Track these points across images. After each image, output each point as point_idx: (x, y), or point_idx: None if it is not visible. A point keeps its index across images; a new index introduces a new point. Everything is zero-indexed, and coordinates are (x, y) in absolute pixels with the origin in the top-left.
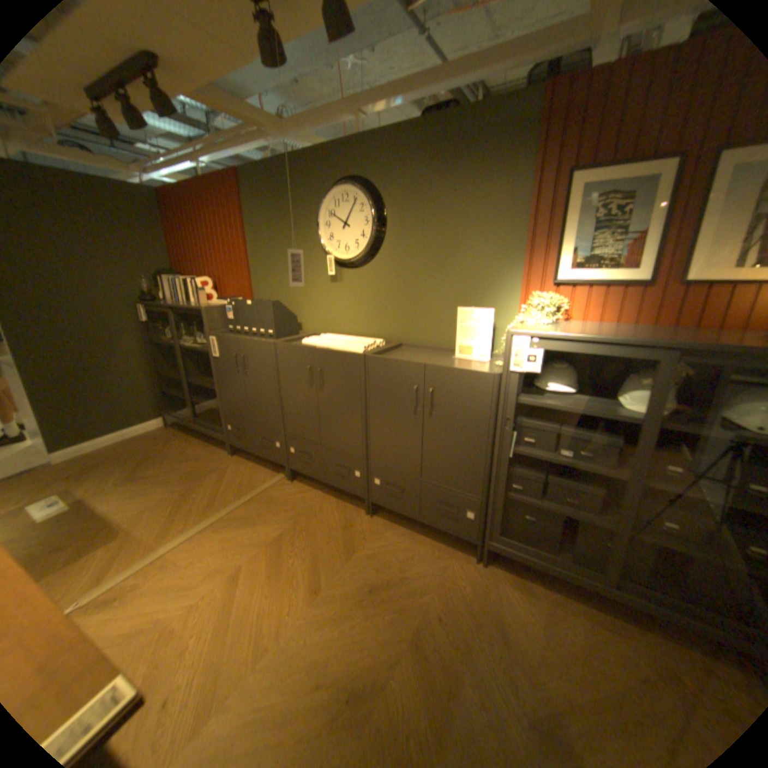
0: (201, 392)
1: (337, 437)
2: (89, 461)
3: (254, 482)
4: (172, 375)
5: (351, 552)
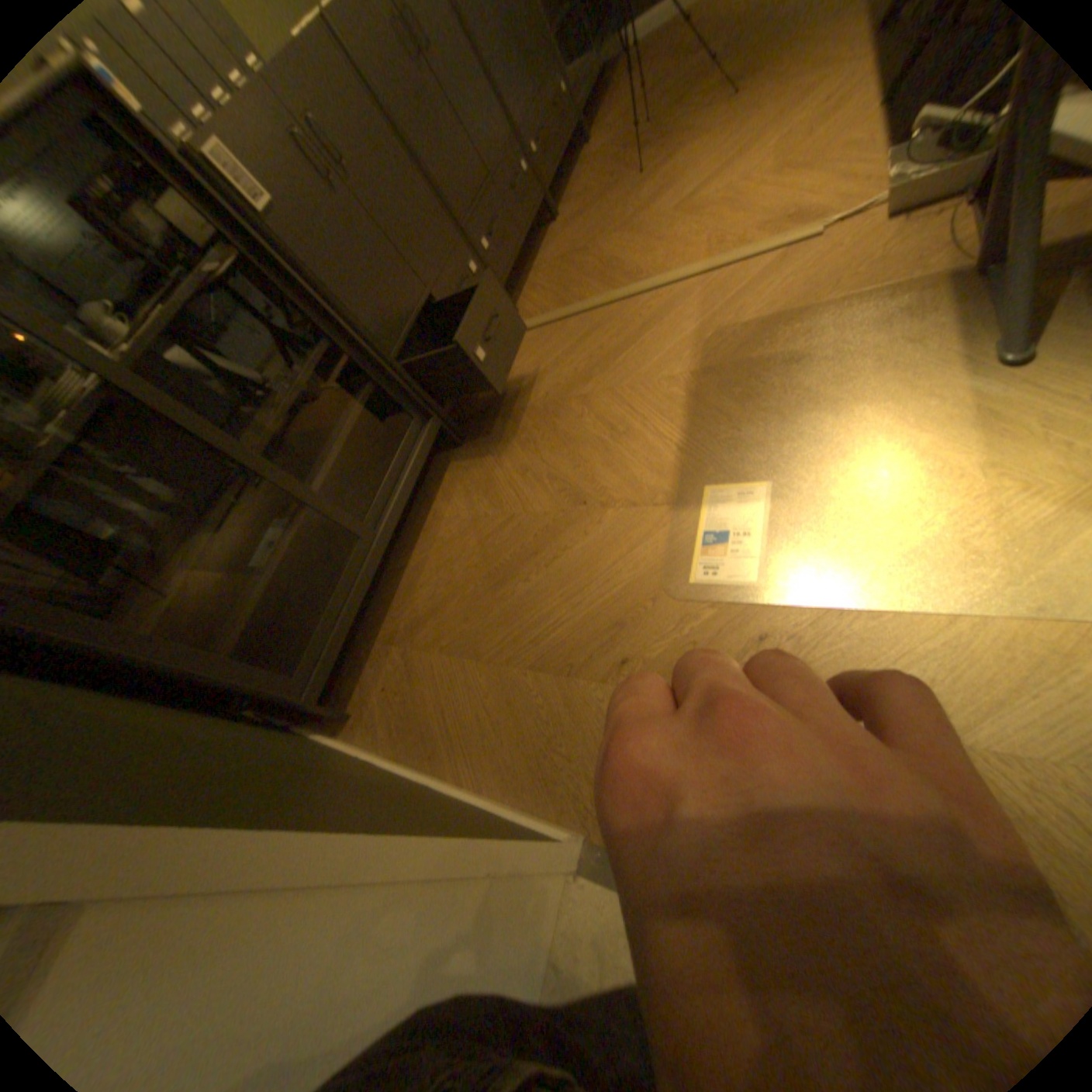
0: (278, 512)
1: (487, 128)
2: (546, 708)
3: (529, 340)
4: (198, 548)
5: (612, 181)
